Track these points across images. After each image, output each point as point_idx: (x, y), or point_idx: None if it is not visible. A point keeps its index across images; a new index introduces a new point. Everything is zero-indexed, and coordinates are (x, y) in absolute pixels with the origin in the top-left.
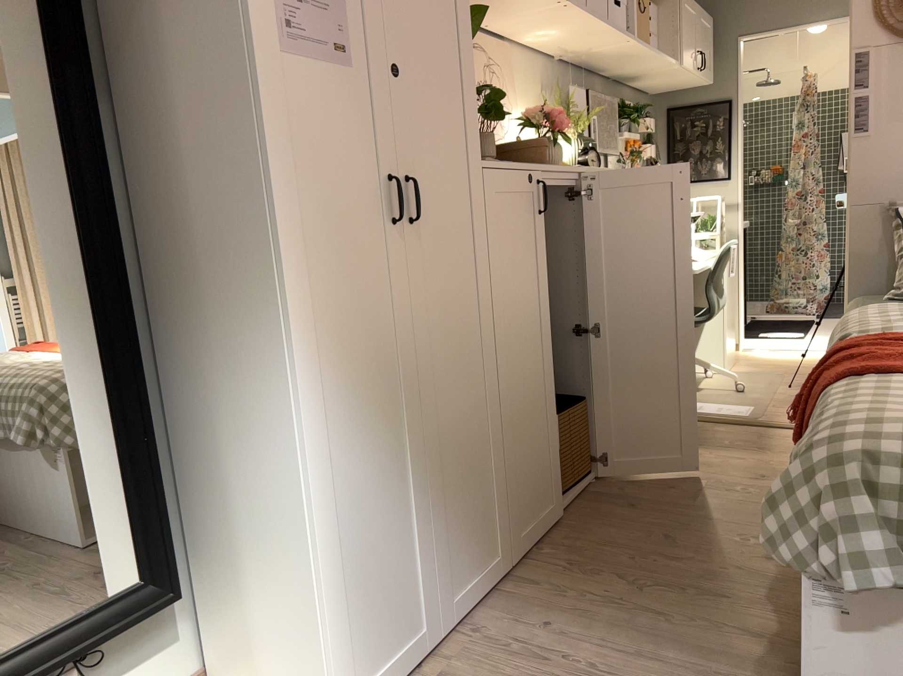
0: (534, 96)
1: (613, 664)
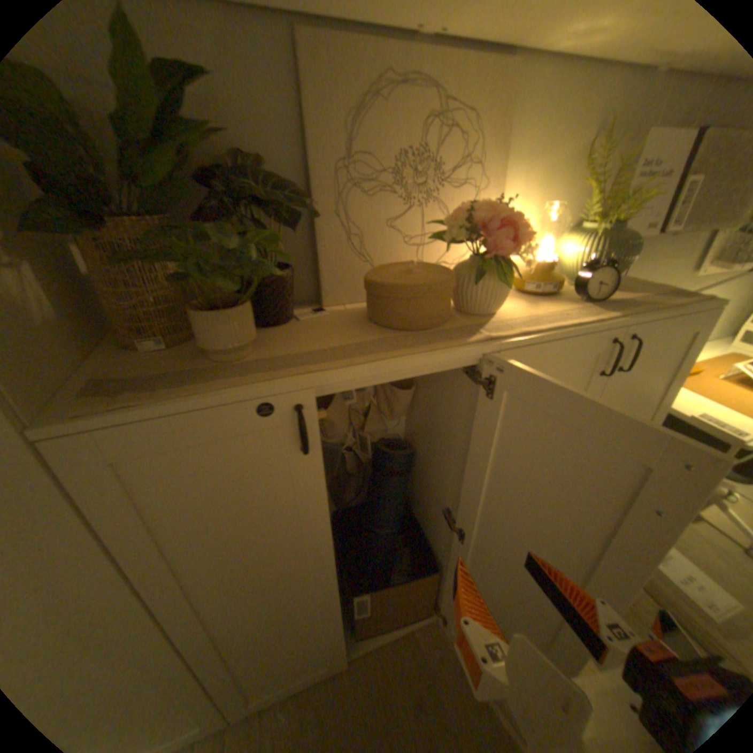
0: (569, 150)
1: None
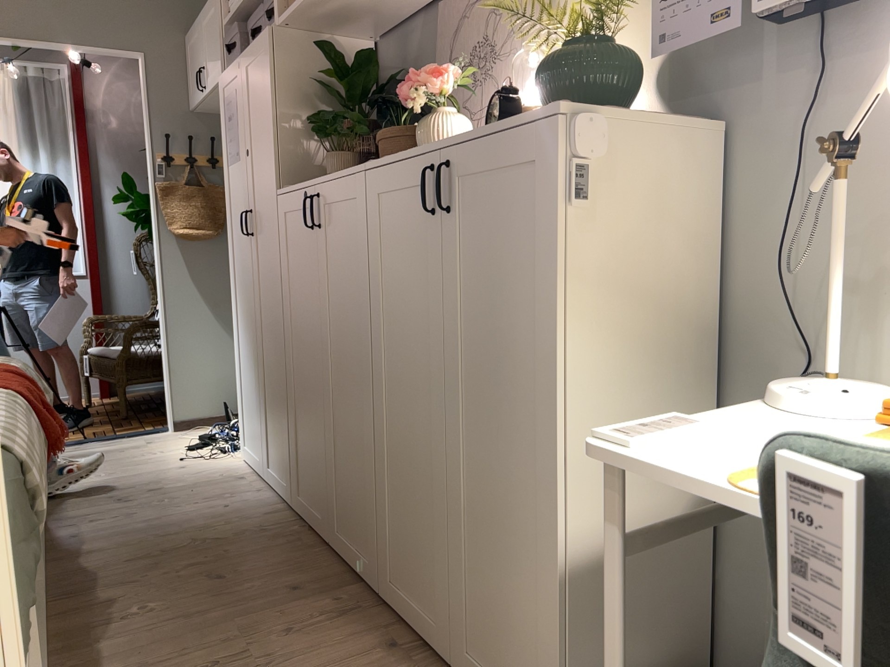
0: None
1: (169, 514)
